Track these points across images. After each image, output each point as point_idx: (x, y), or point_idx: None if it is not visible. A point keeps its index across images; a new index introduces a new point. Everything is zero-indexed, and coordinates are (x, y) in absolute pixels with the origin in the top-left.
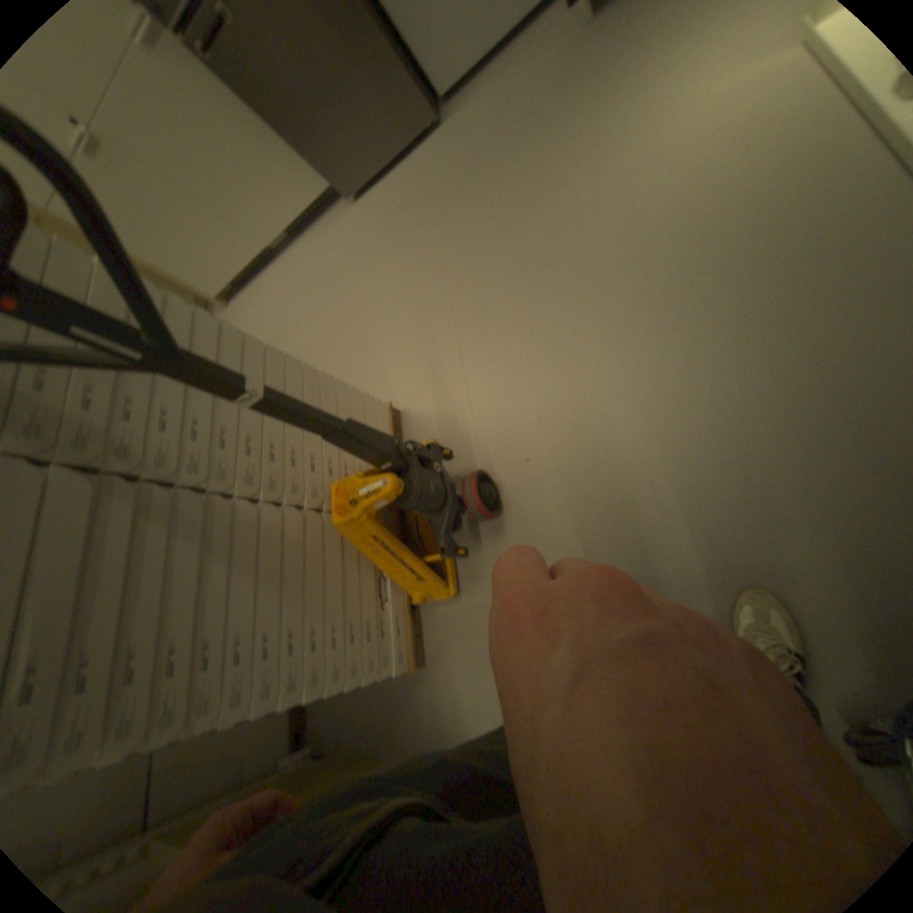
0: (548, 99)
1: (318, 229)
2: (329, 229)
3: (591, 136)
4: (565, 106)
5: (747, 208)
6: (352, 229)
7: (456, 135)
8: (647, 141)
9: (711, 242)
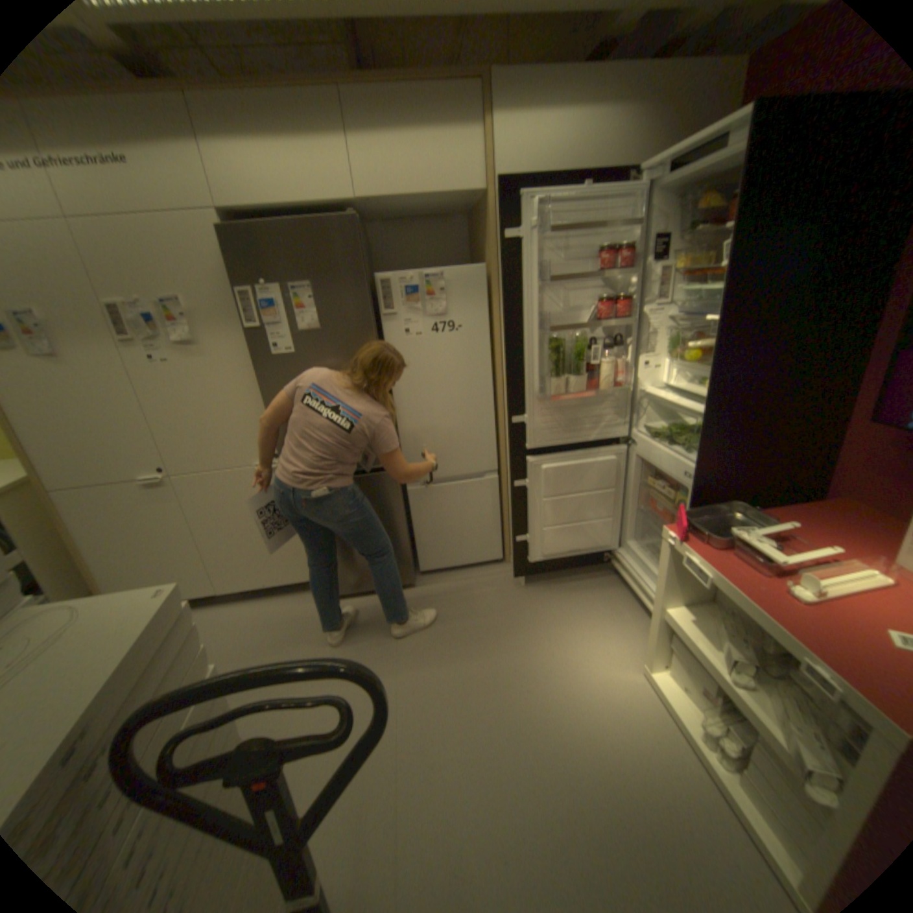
0: (496, 620)
1: (276, 604)
2: (288, 610)
3: (525, 664)
4: (507, 632)
5: (636, 784)
6: (312, 623)
7: (426, 603)
8: (563, 690)
9: (618, 802)
